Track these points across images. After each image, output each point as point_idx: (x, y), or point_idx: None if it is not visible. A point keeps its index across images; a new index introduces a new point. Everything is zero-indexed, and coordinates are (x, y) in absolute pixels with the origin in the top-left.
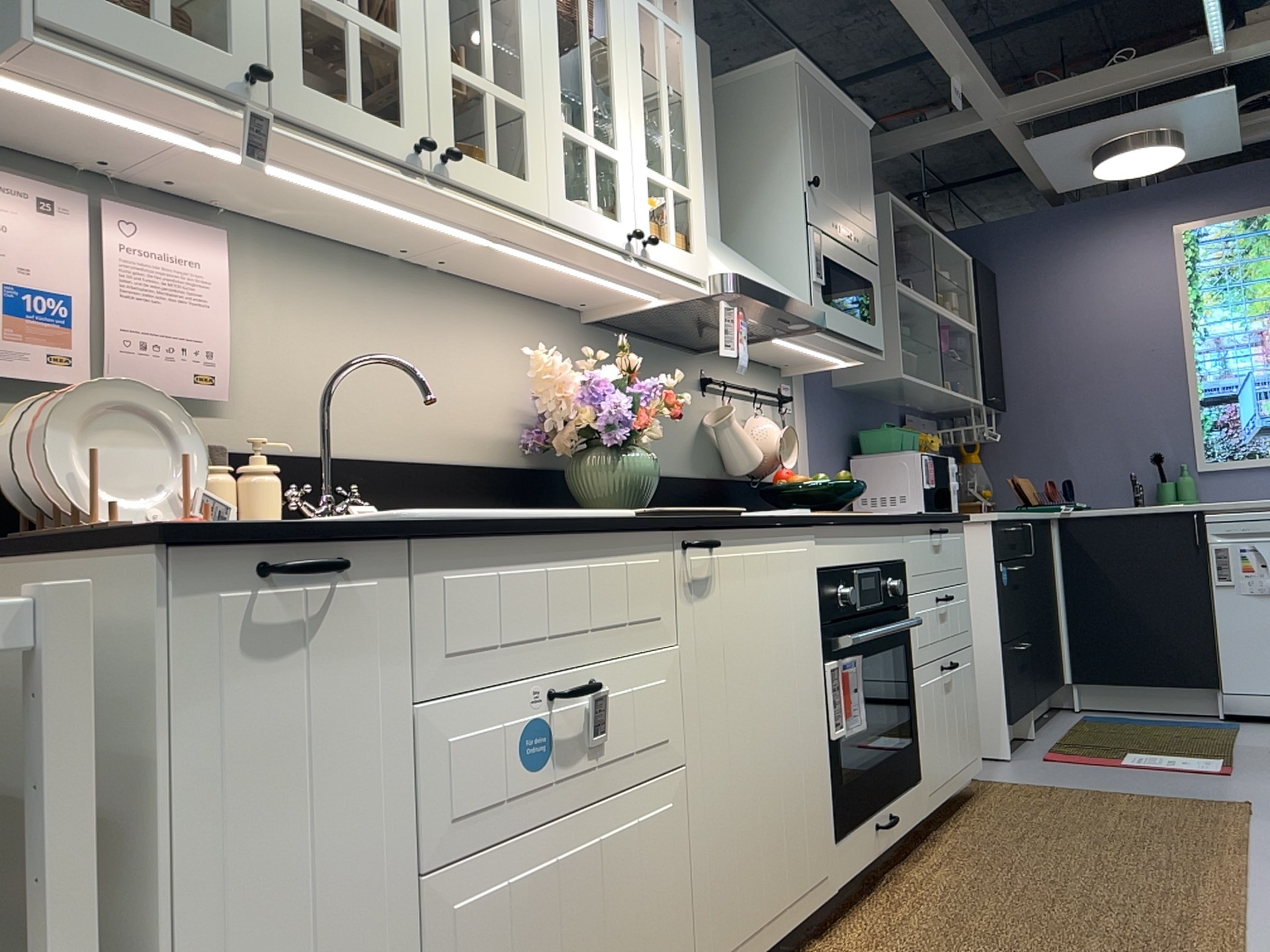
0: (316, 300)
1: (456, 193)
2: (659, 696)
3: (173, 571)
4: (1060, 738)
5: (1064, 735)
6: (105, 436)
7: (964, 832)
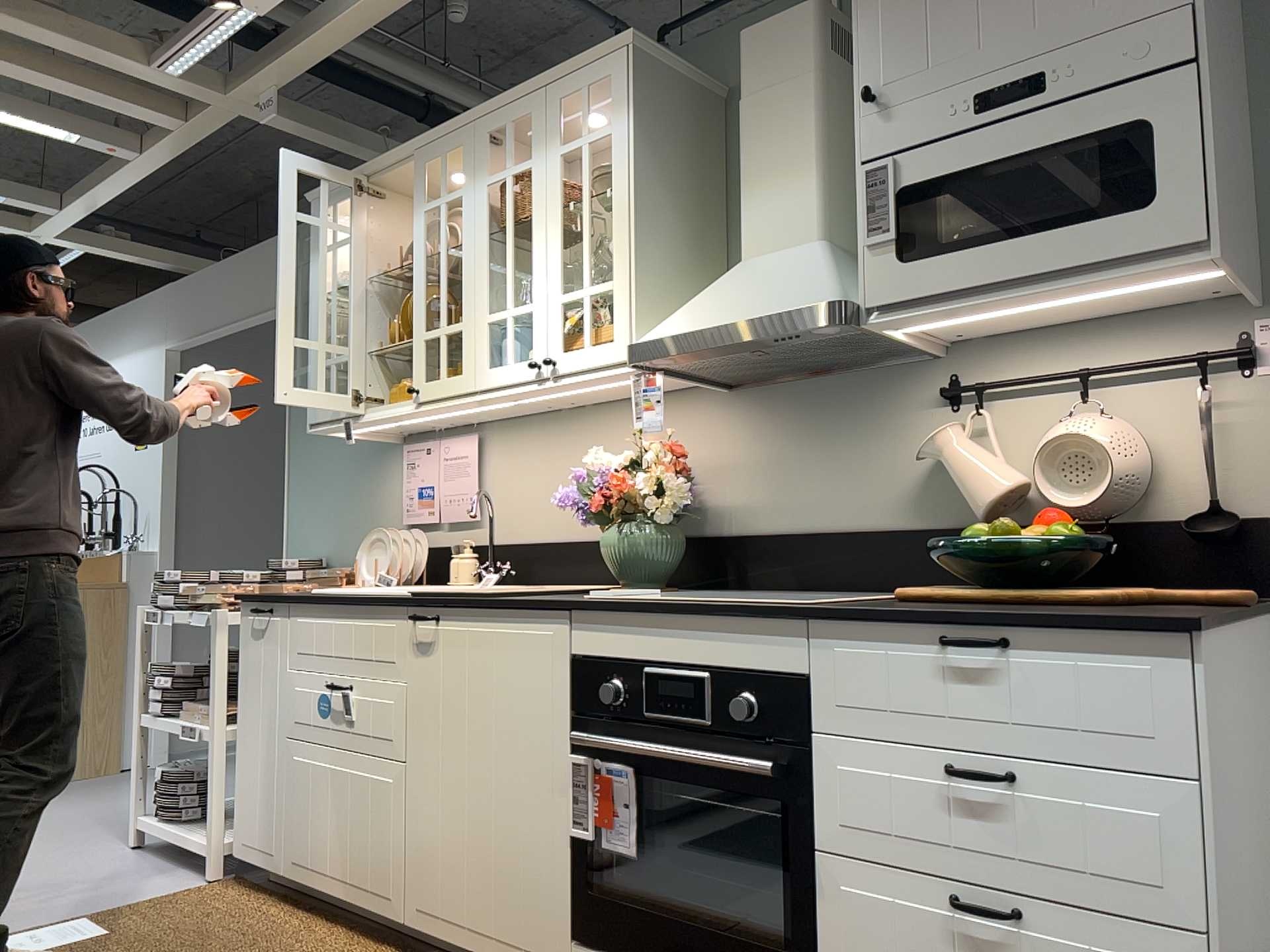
0: (521, 452)
1: (426, 405)
2: (388, 709)
3: (244, 608)
4: None
5: None
6: (381, 550)
7: None
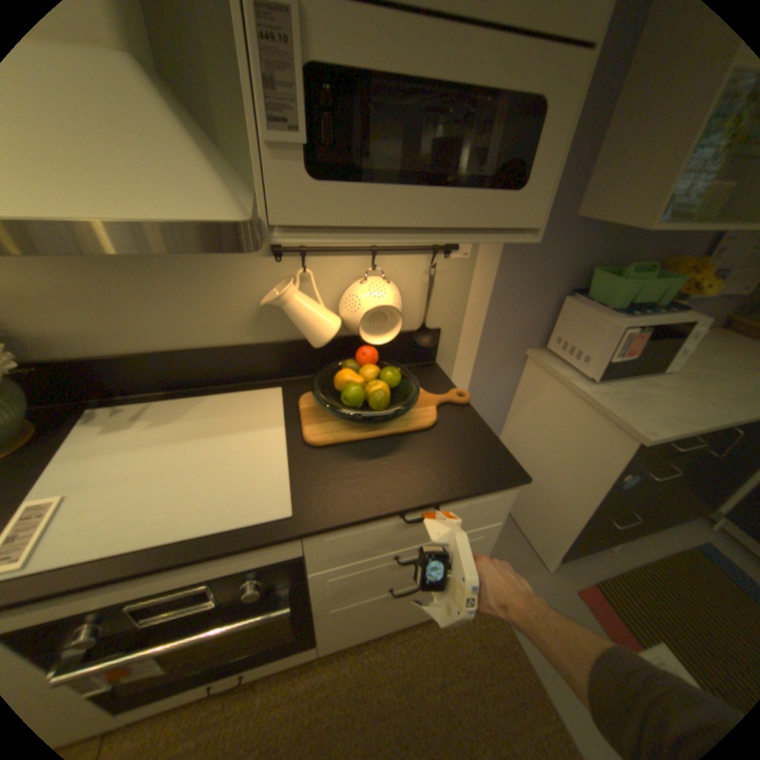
0: None
1: None
2: None
3: None
4: (634, 570)
5: (645, 566)
6: None
7: (368, 665)
